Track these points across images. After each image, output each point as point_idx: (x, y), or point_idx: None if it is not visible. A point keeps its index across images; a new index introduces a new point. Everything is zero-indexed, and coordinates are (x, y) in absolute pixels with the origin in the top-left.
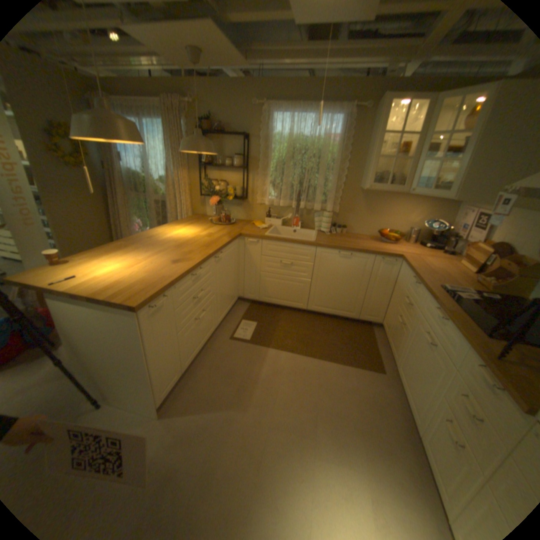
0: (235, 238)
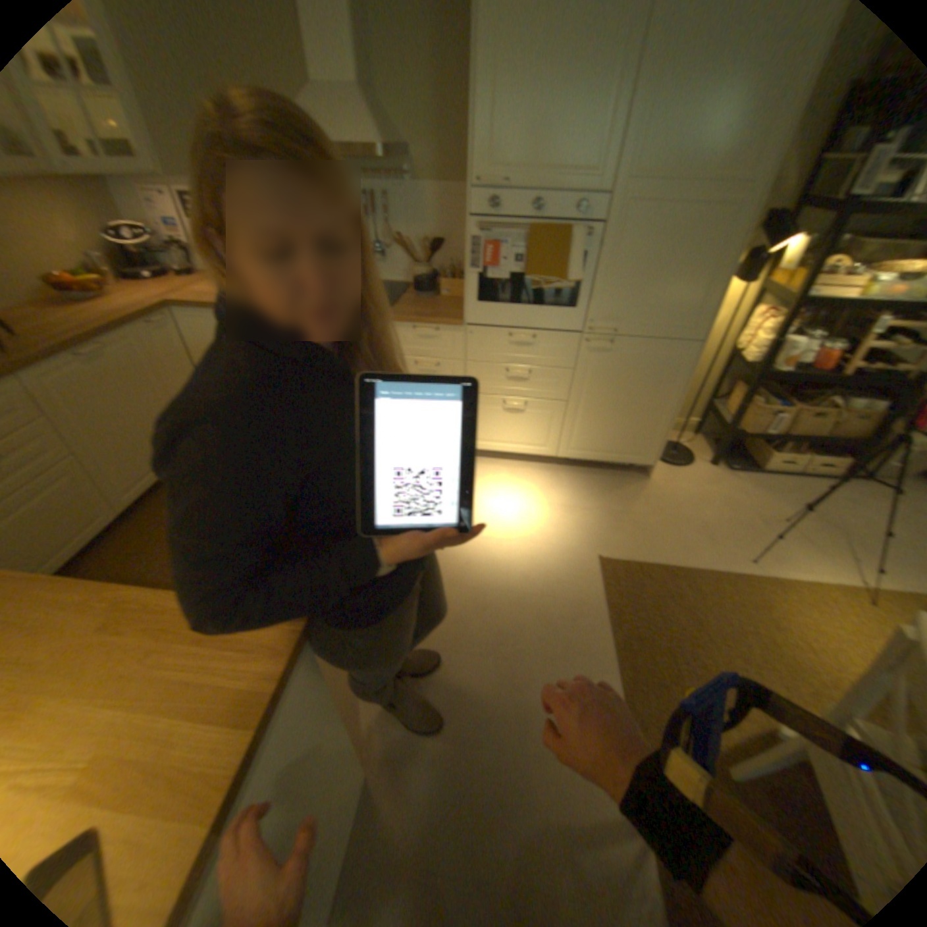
0: None
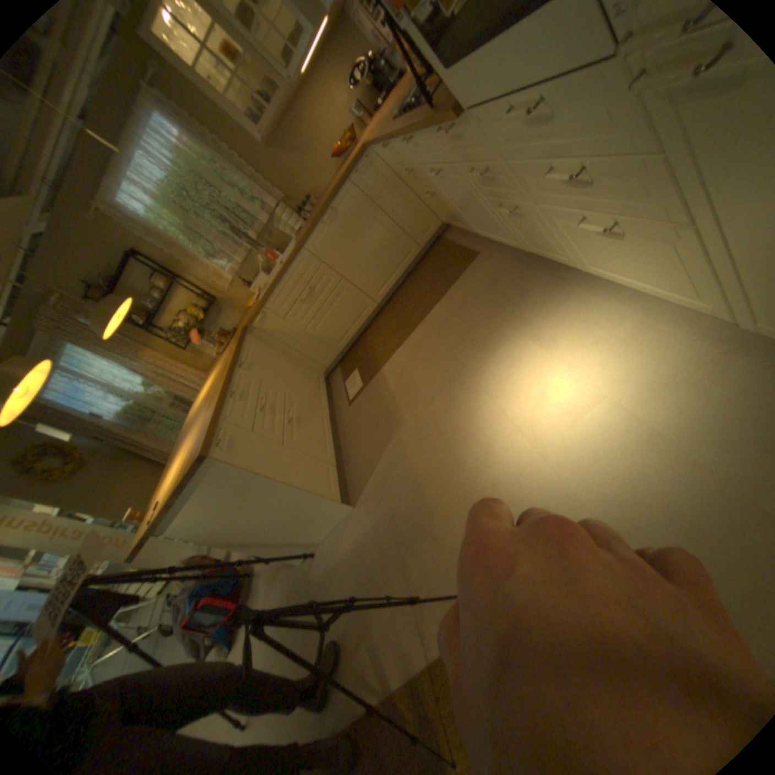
0: (242, 335)
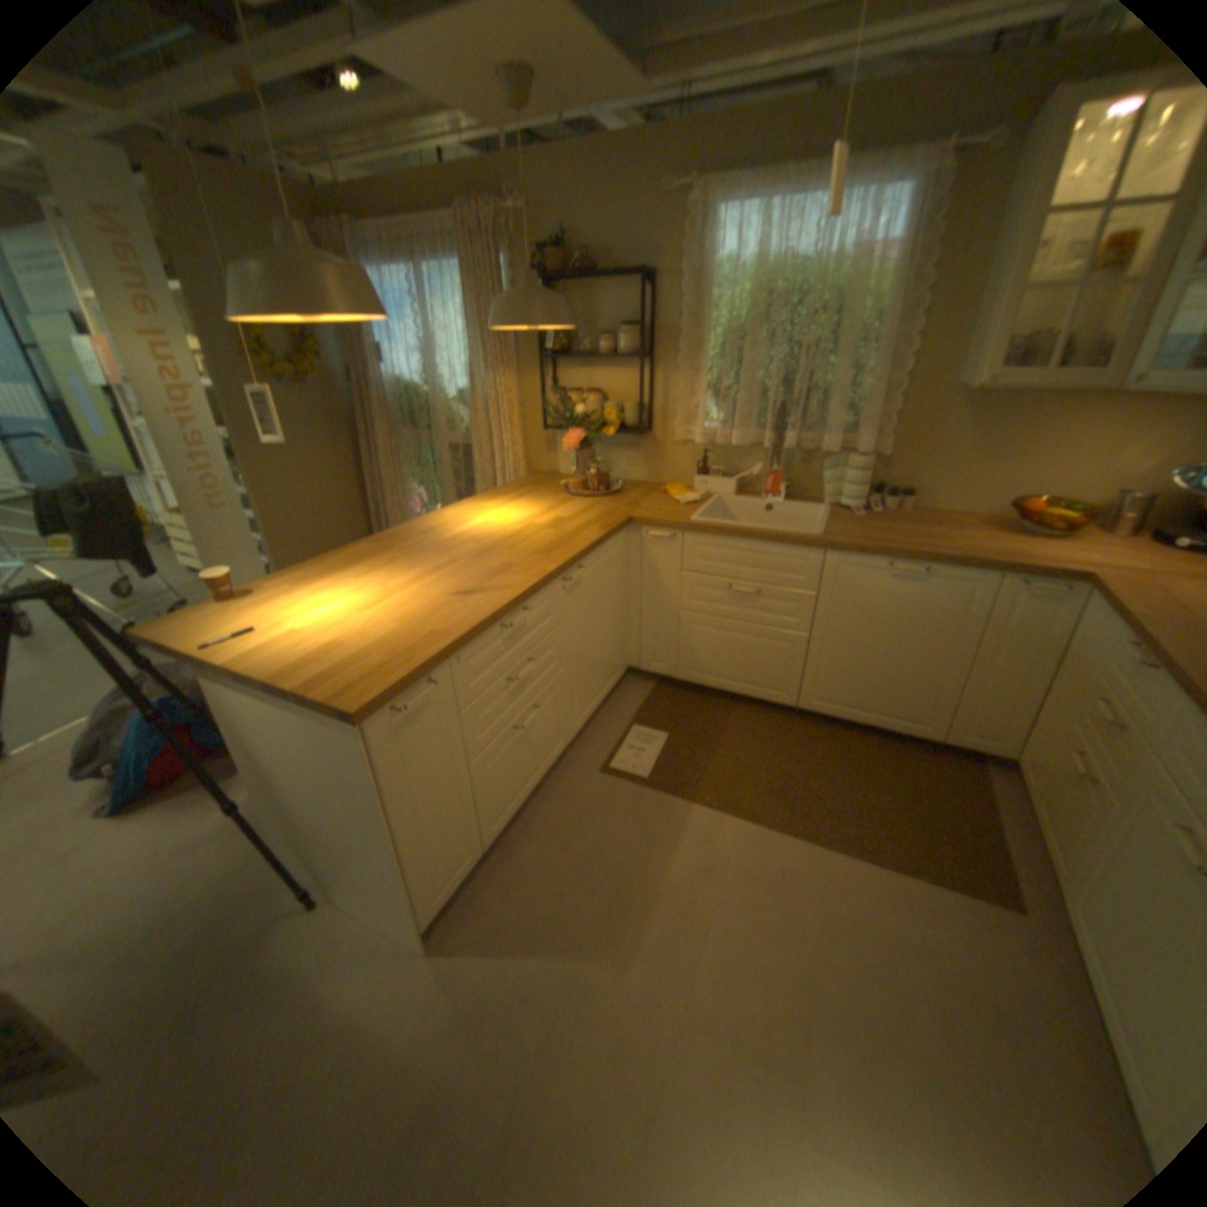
0: (615, 530)
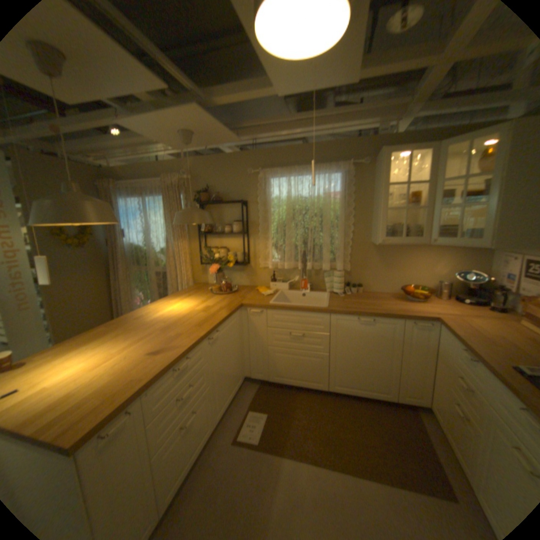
0: (234, 311)
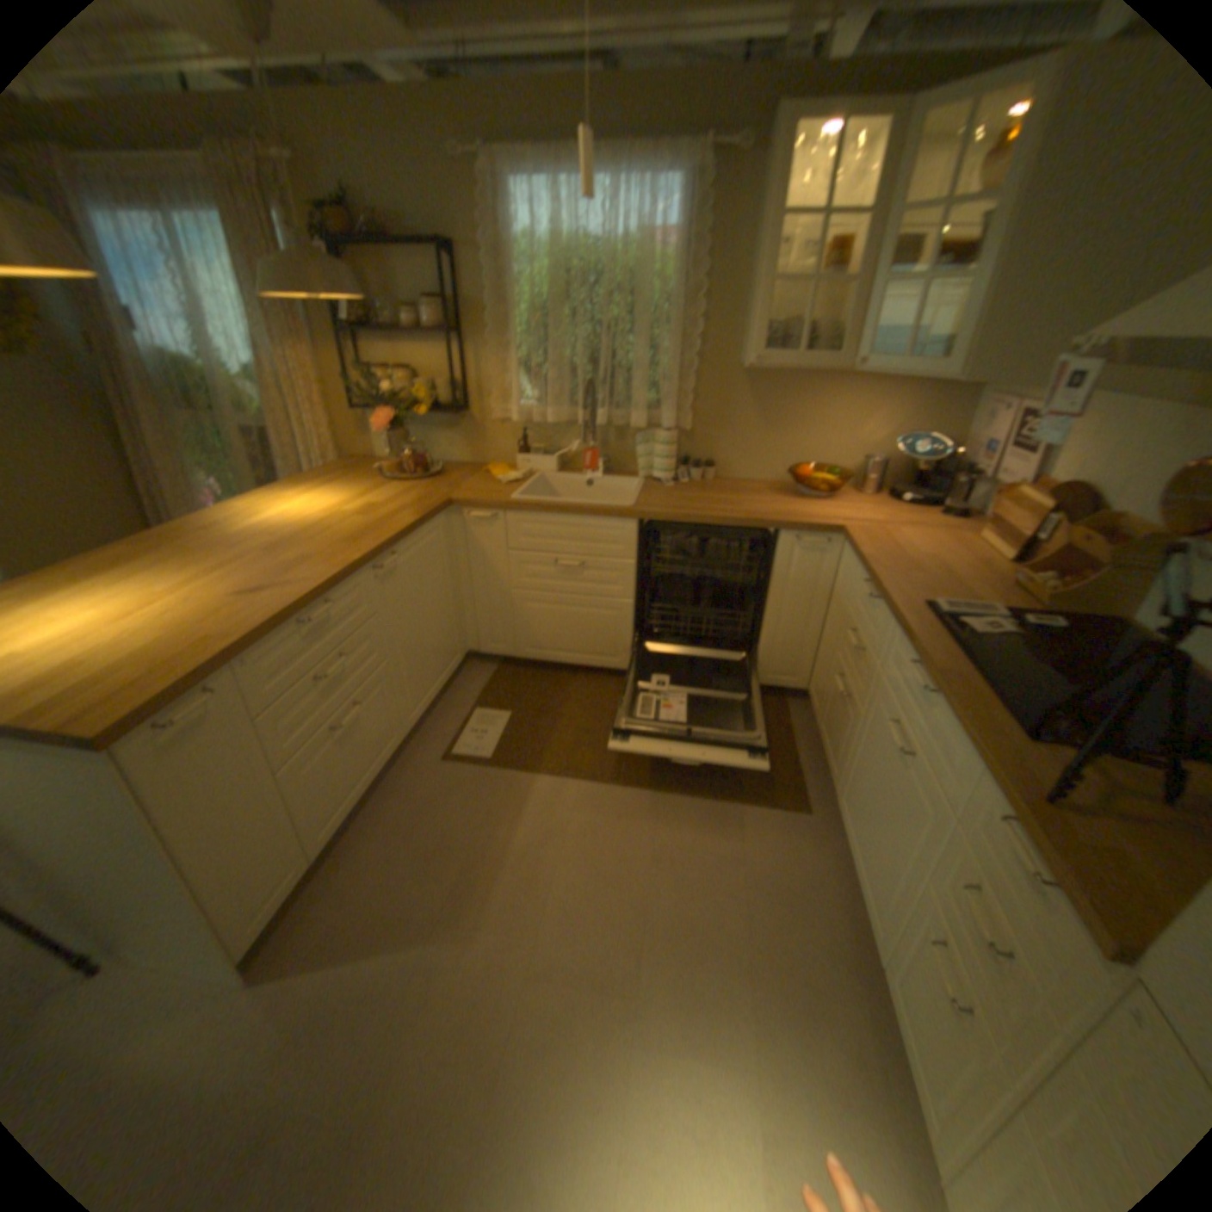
0: (433, 511)
